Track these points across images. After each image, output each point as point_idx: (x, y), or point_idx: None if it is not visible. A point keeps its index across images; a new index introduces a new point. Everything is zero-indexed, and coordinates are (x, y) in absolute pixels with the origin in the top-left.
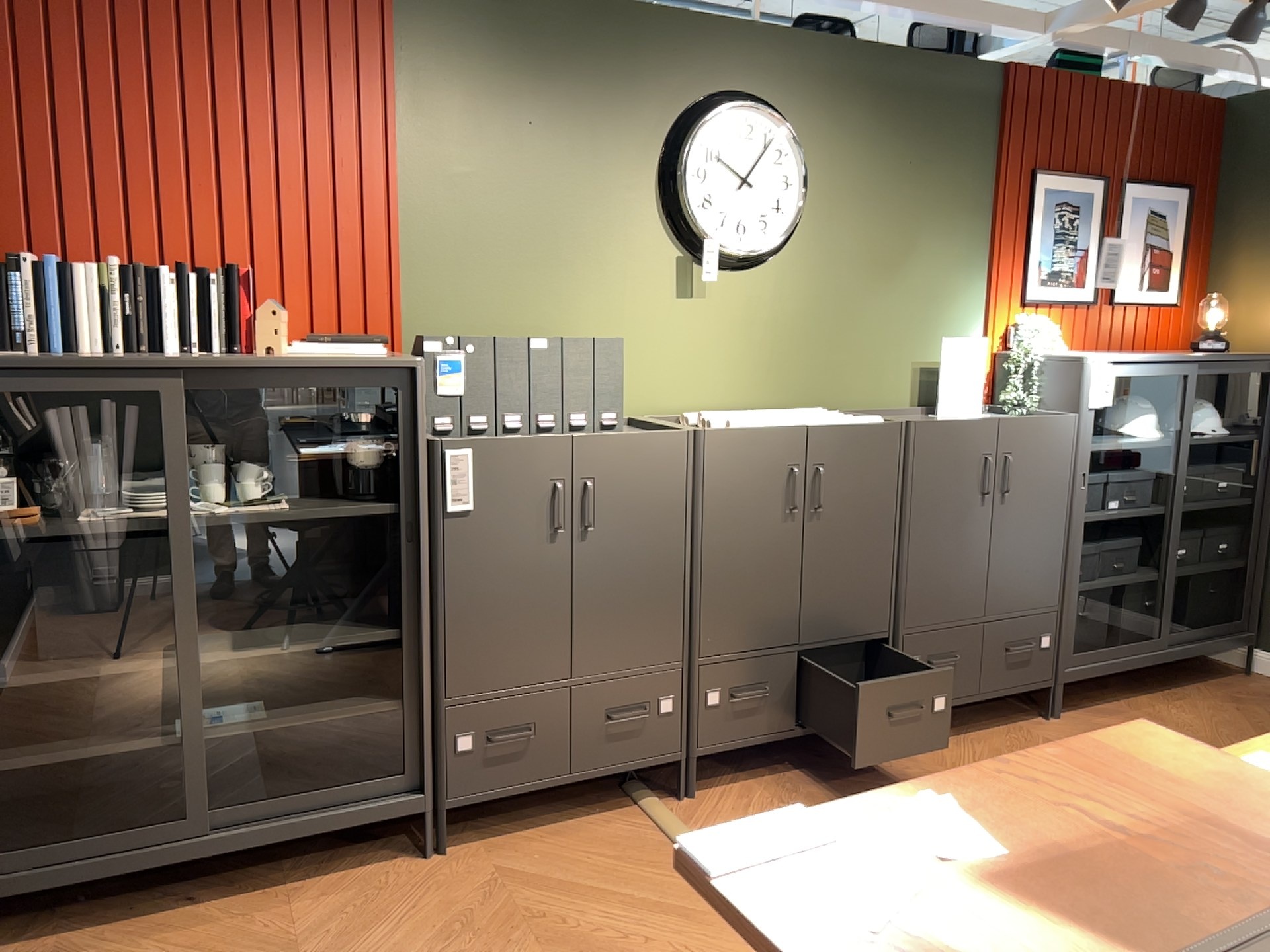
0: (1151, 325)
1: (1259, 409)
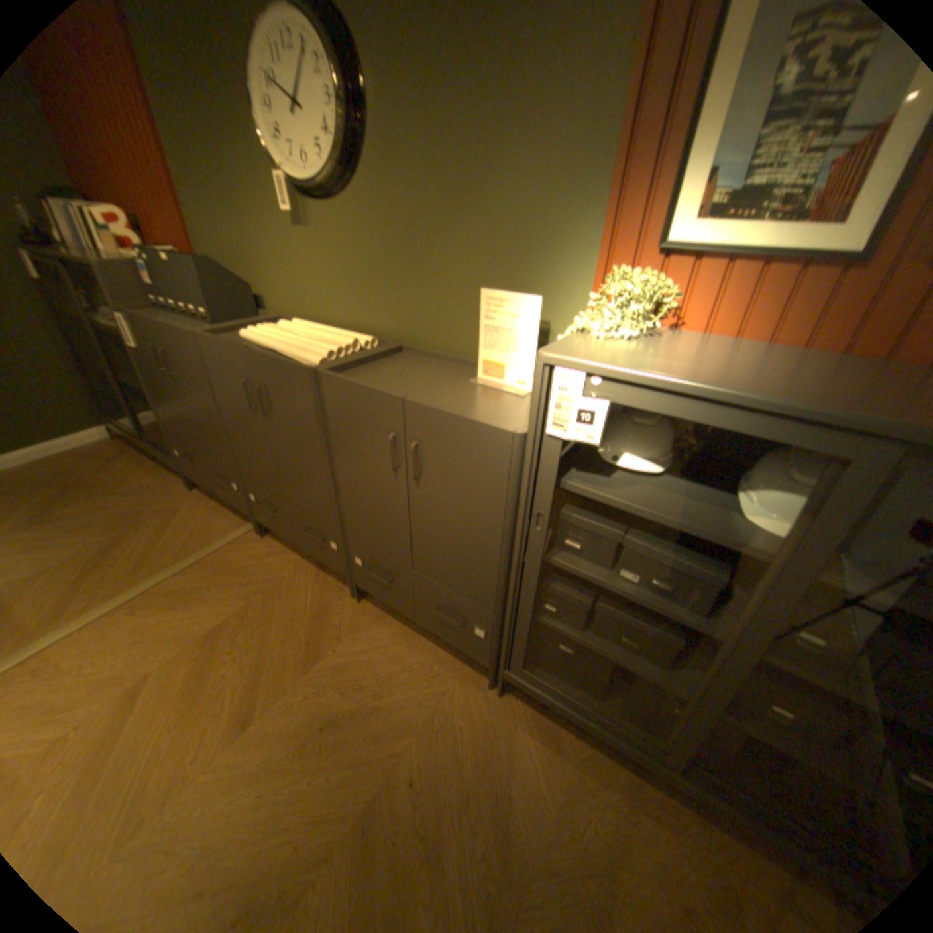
0: None
1: None
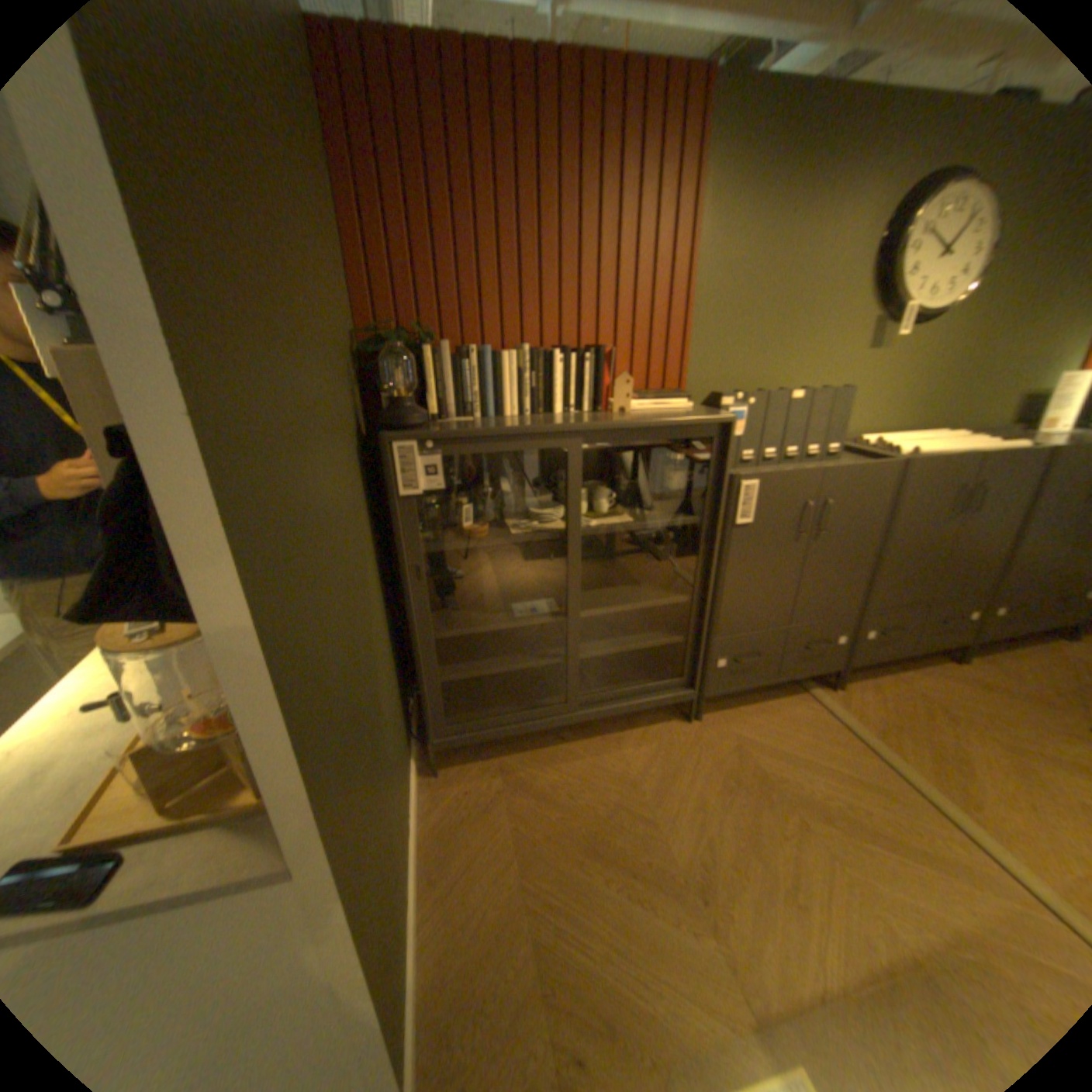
0: None
1: None
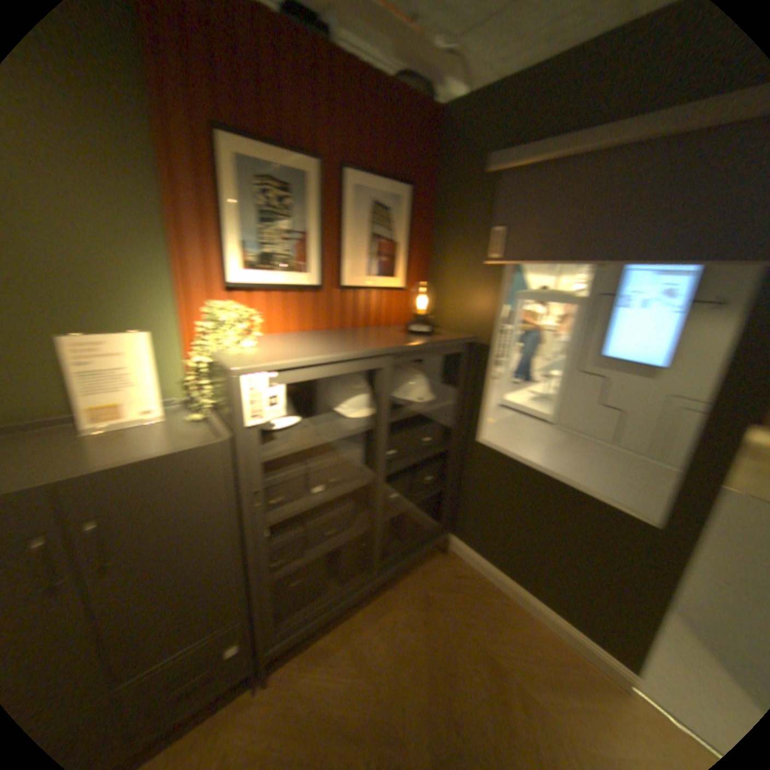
0: (380, 304)
1: (456, 375)
